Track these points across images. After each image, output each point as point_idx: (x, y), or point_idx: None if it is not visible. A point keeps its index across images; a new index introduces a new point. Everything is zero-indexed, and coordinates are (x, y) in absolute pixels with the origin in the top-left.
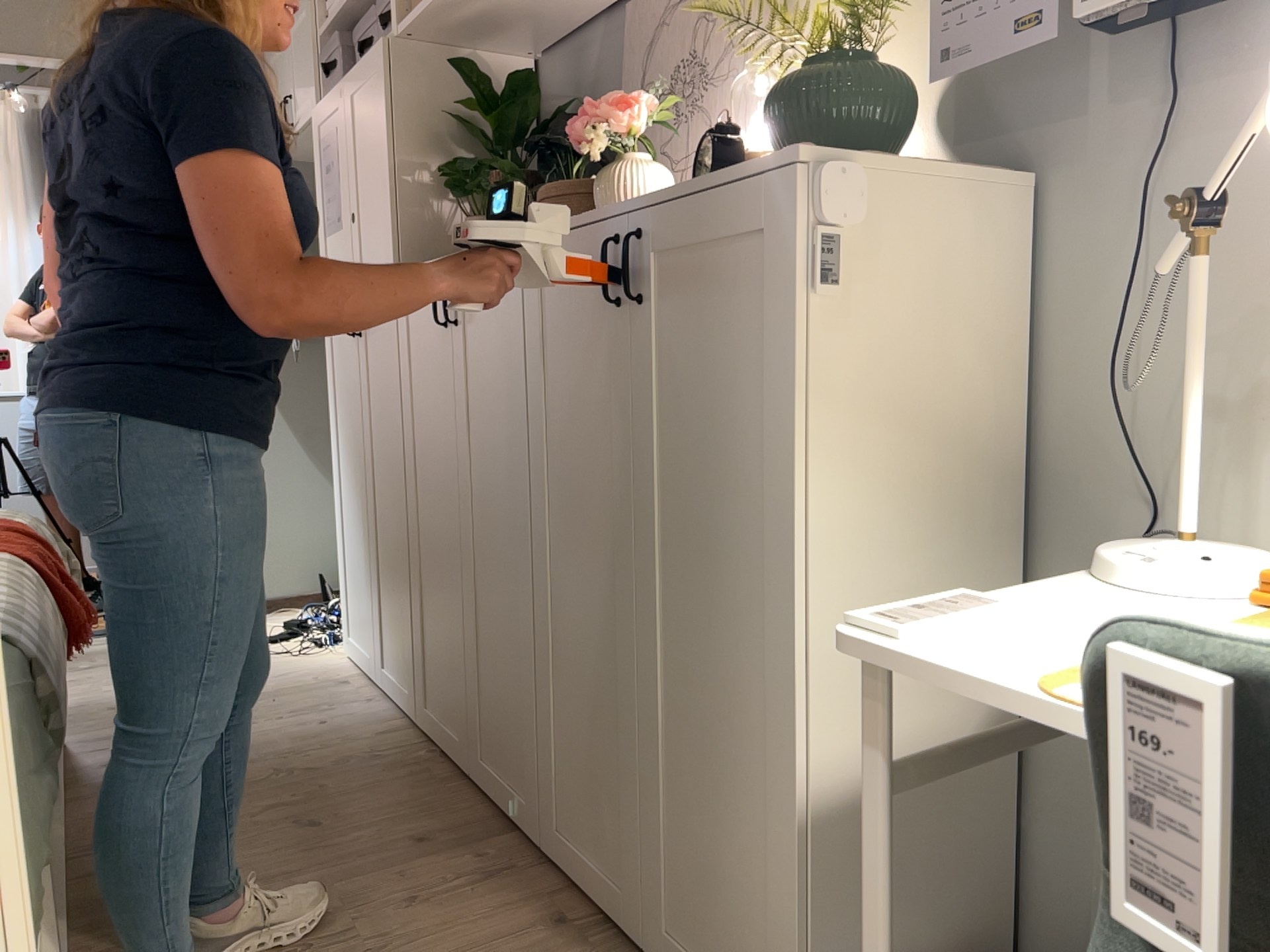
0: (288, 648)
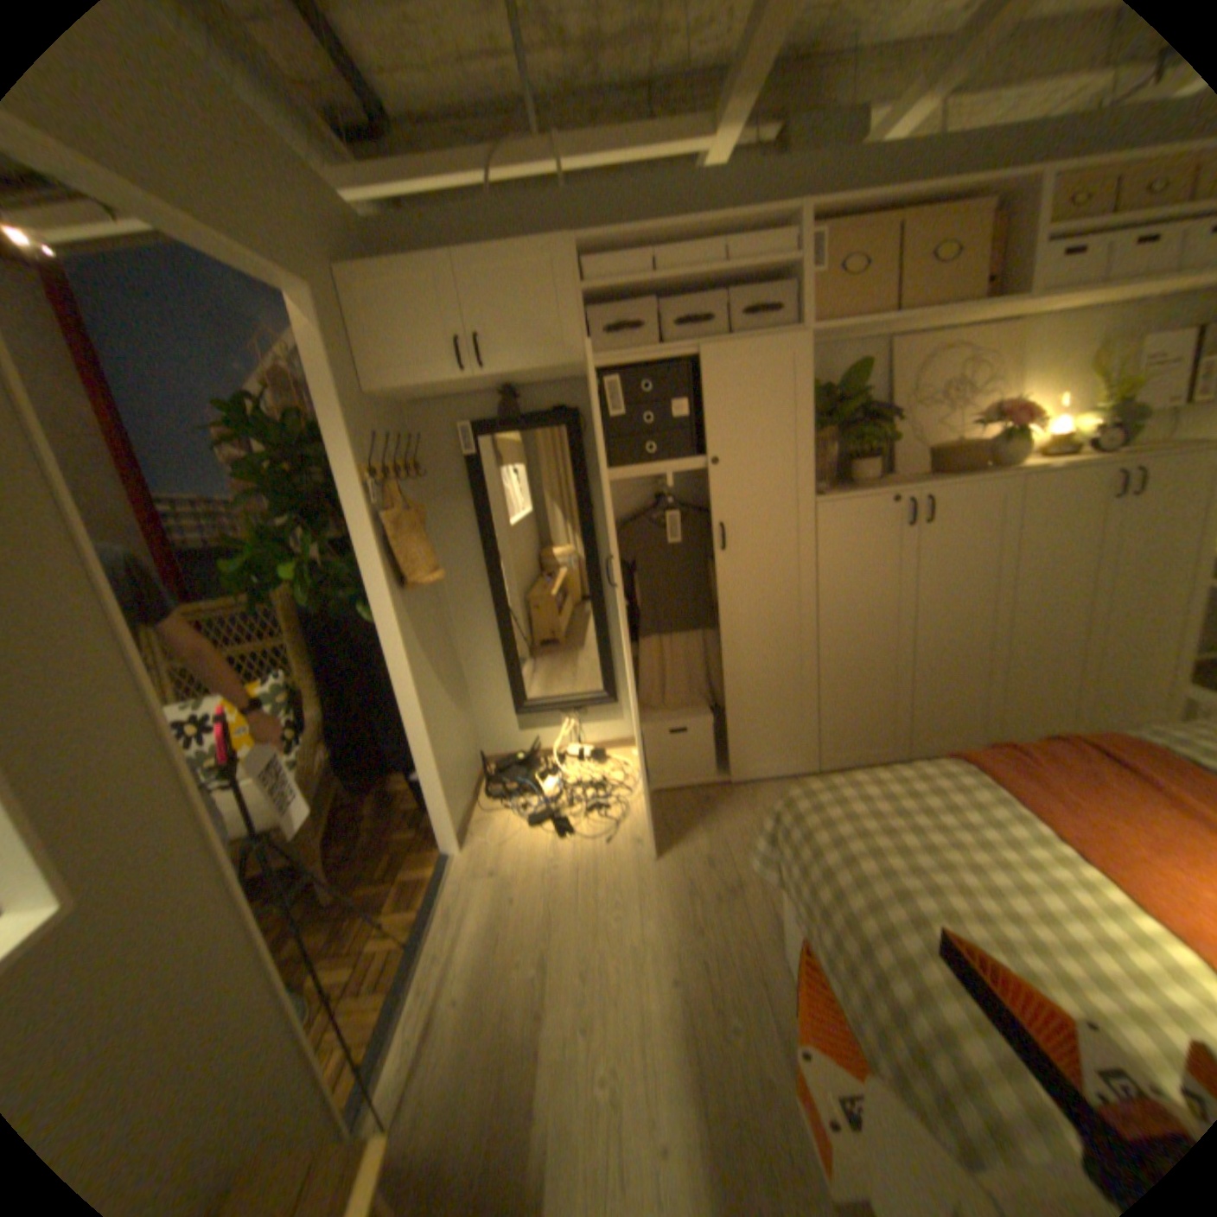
0: (594, 827)
